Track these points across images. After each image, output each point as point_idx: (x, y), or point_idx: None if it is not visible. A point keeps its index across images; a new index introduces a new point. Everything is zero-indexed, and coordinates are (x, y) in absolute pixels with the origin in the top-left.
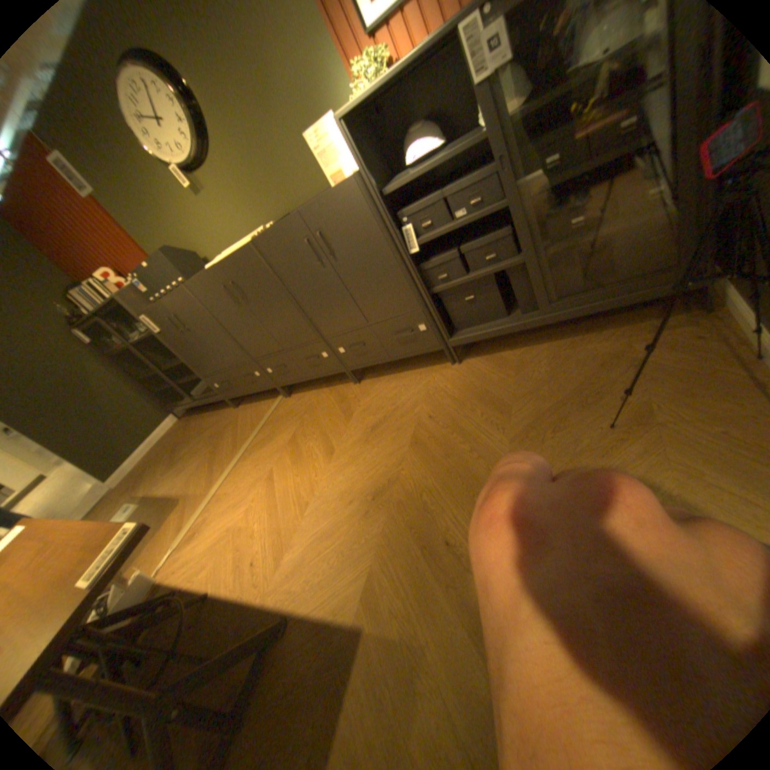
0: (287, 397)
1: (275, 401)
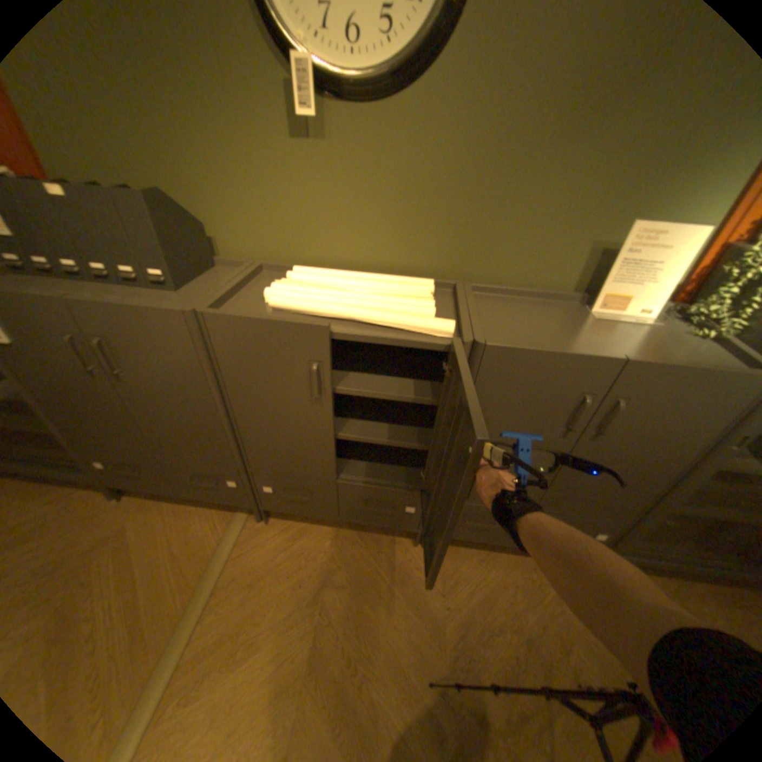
0: (261, 523)
1: (229, 522)
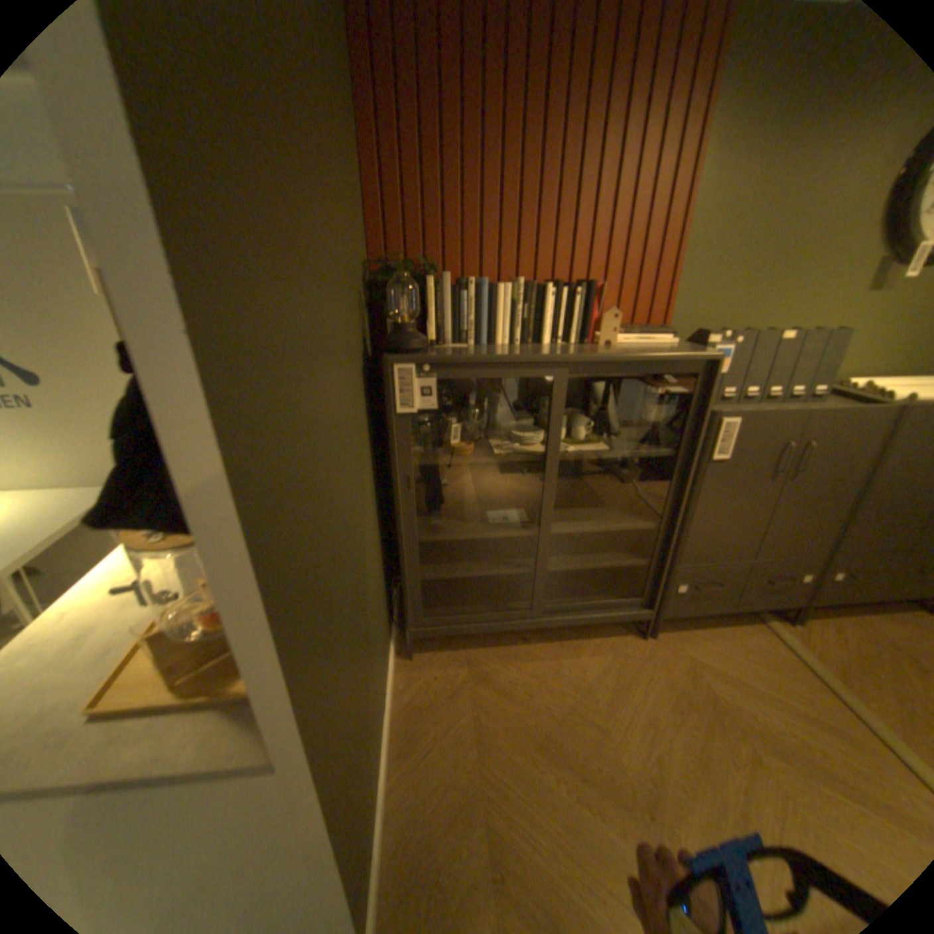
0: (802, 628)
1: (775, 633)
